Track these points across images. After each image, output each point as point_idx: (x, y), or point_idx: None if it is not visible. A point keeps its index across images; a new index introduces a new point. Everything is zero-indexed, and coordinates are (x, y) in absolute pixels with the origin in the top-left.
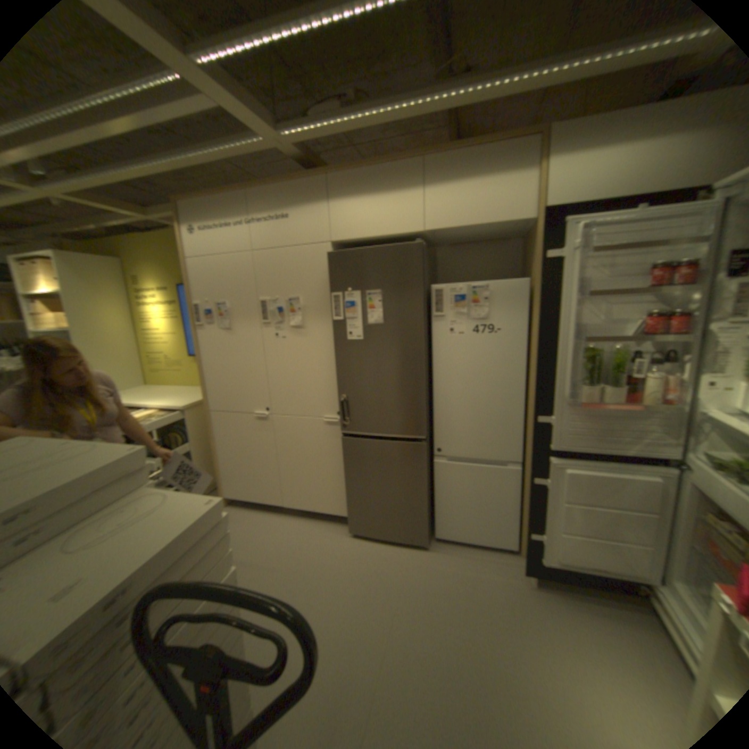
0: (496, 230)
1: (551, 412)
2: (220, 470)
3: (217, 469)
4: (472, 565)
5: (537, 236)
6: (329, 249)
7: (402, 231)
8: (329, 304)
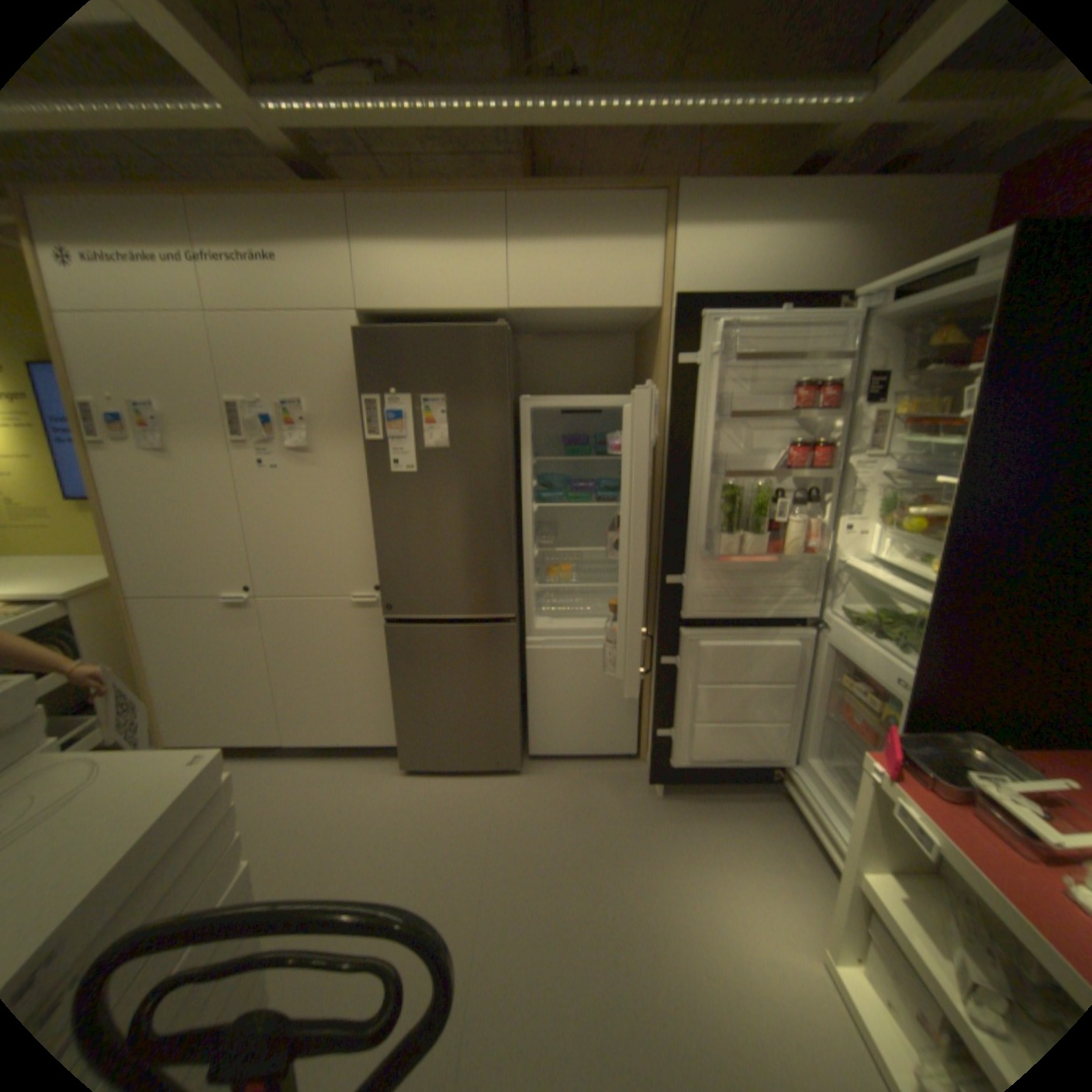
0: (604, 319)
1: (681, 570)
2: (150, 701)
3: (143, 701)
4: (579, 783)
5: (659, 334)
6: (352, 321)
7: (473, 305)
8: (353, 413)
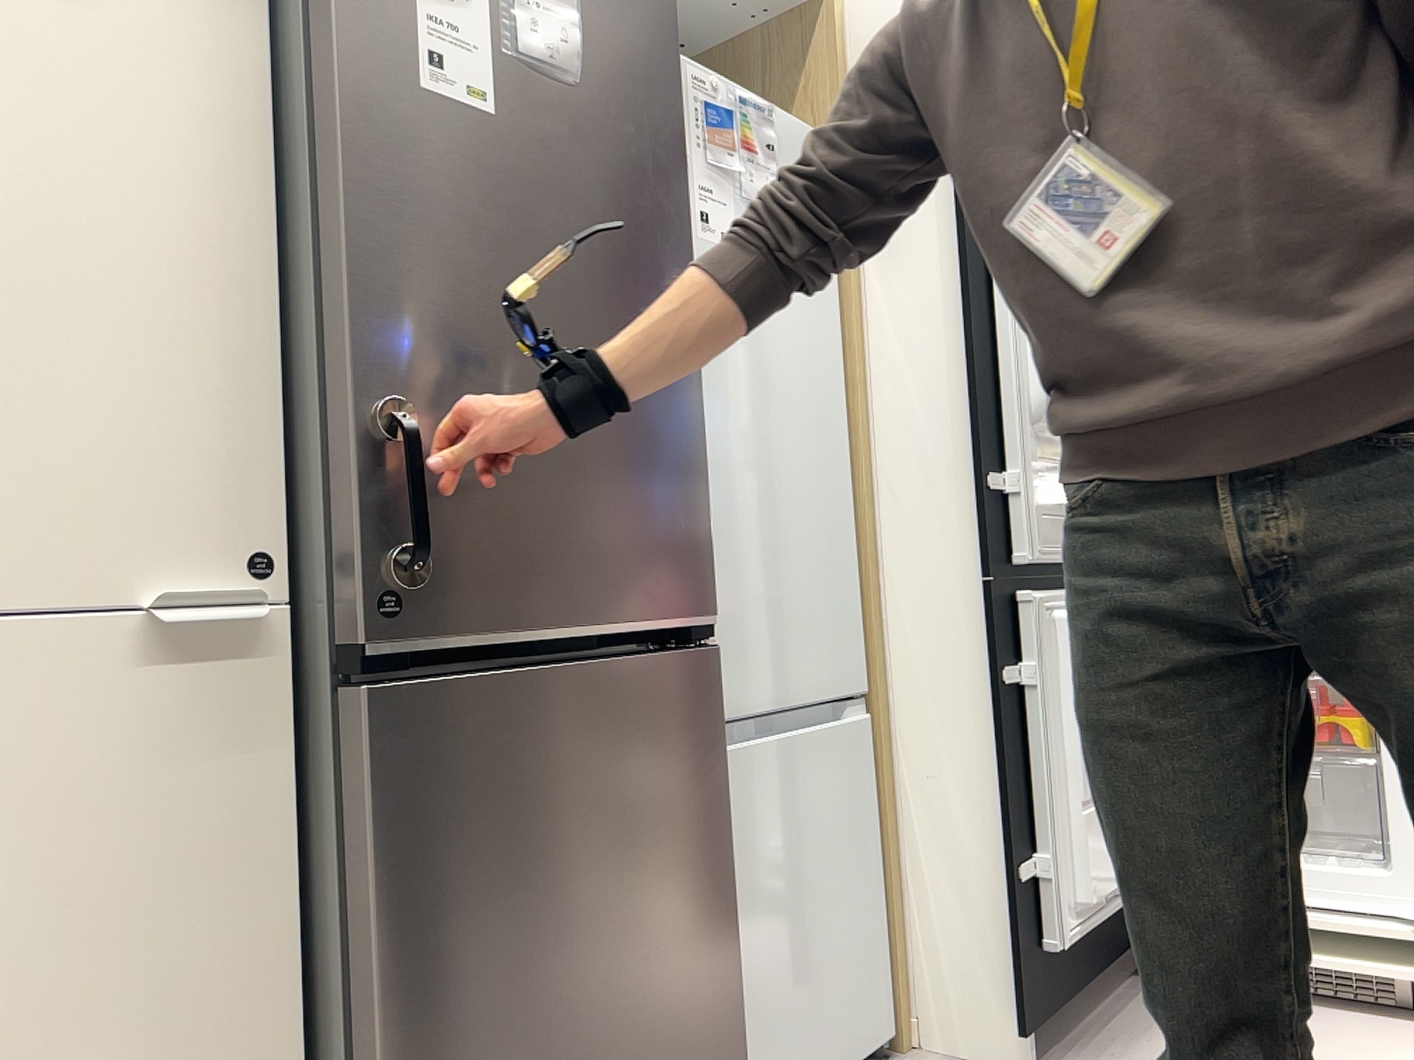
0: None
1: (1003, 459)
2: None
3: None
4: None
5: (817, 40)
6: None
7: None
8: None
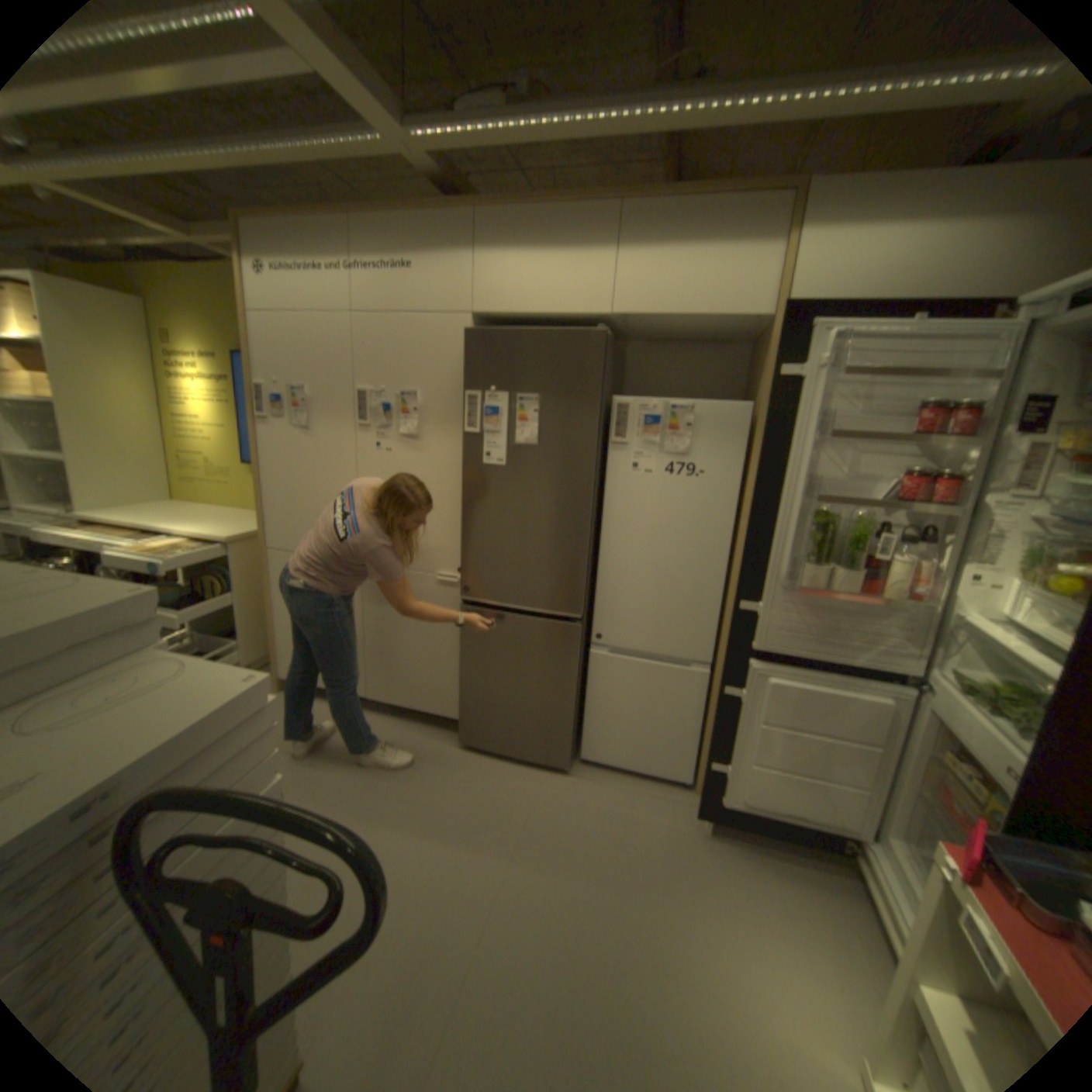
0: (714, 326)
1: (758, 597)
2: (274, 638)
3: (269, 636)
4: (626, 799)
5: (770, 343)
6: (467, 323)
7: (578, 309)
8: (459, 407)
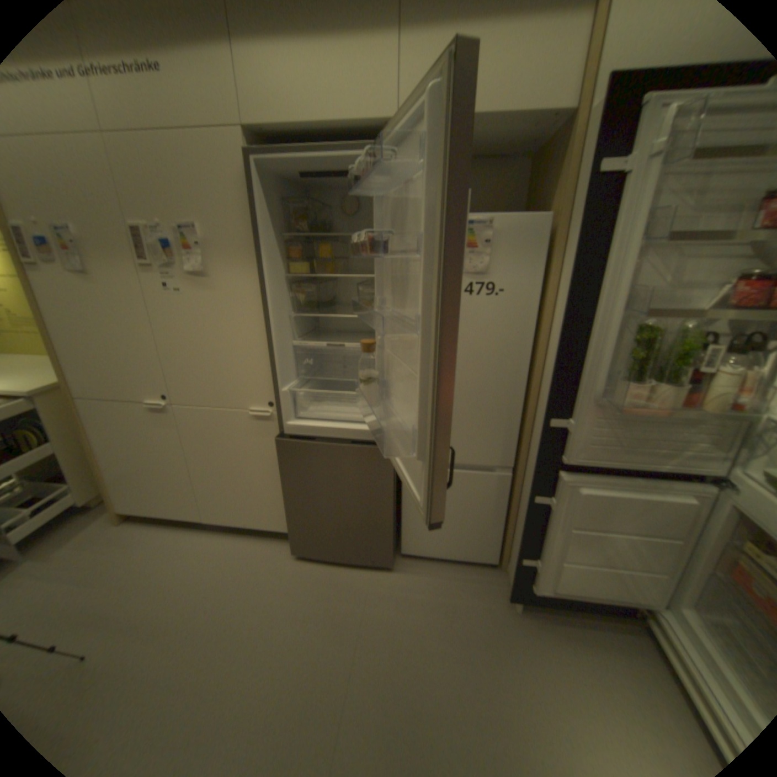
0: (504, 132)
1: (569, 413)
2: (102, 480)
3: (97, 479)
4: (445, 587)
5: (570, 142)
6: (237, 138)
7: (360, 113)
8: (243, 237)
